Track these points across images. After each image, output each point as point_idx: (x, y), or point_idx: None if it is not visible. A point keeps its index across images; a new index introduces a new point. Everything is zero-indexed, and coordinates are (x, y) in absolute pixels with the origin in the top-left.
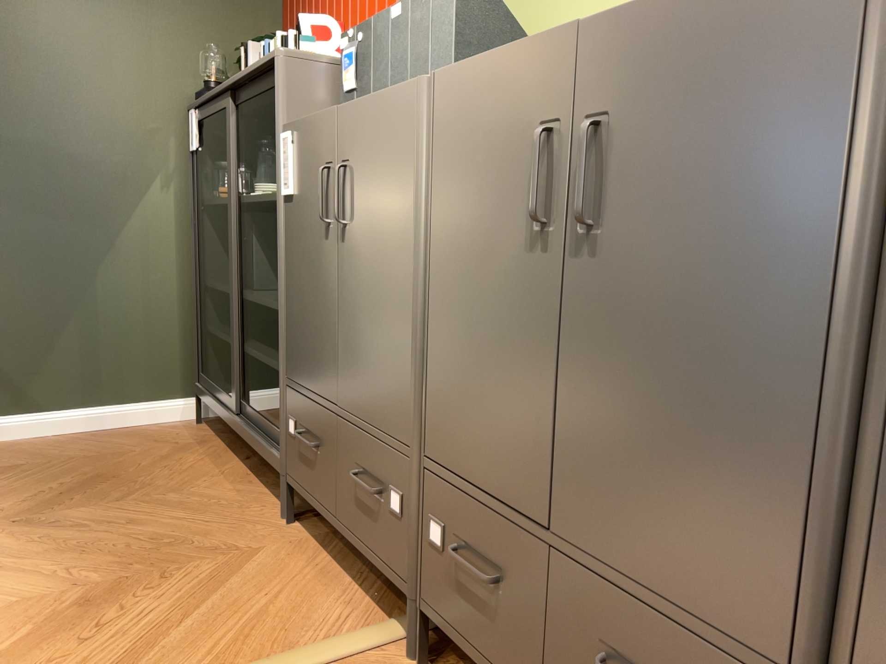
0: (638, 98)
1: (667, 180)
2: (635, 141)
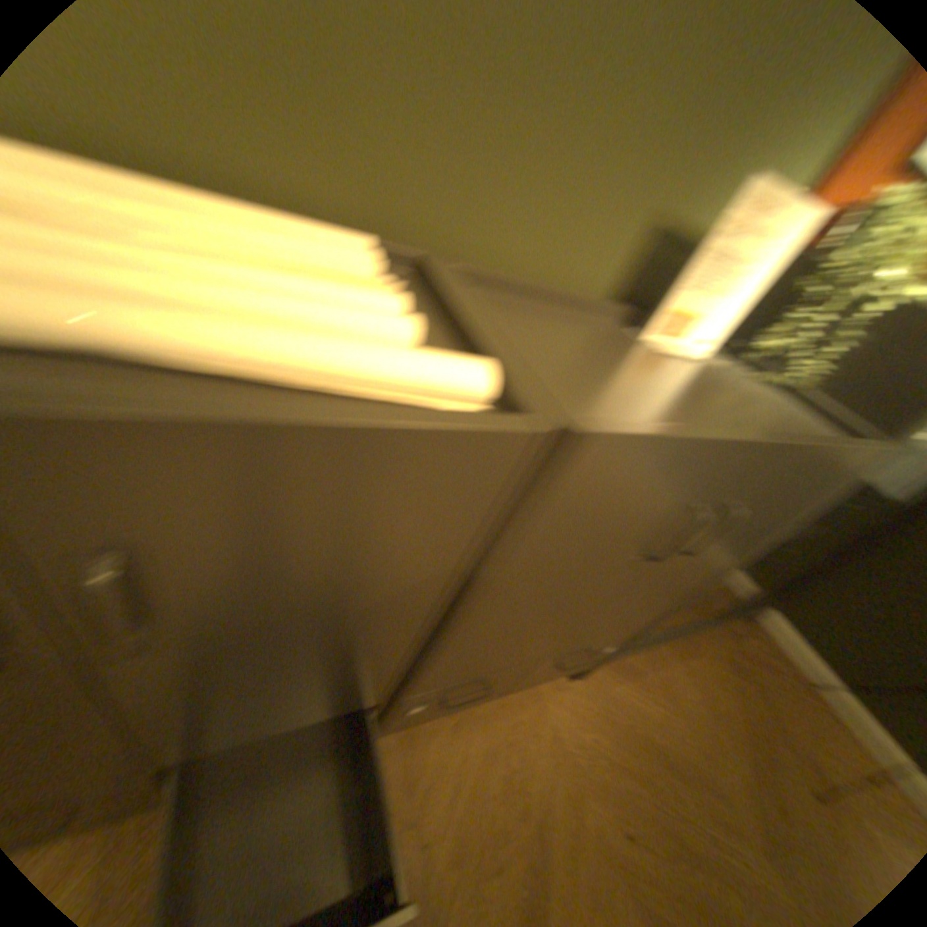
0: (219, 532)
1: (285, 588)
2: (222, 567)
